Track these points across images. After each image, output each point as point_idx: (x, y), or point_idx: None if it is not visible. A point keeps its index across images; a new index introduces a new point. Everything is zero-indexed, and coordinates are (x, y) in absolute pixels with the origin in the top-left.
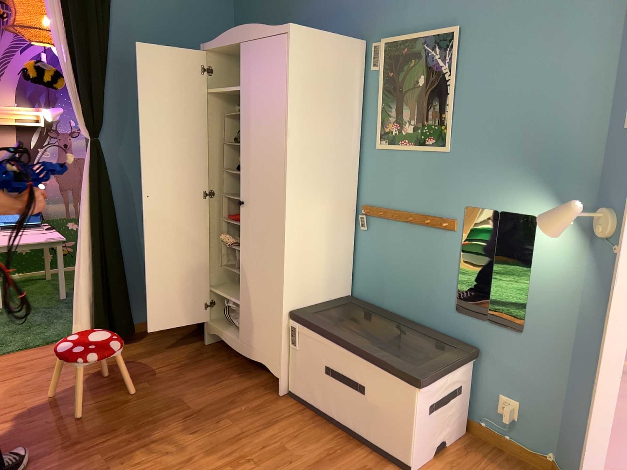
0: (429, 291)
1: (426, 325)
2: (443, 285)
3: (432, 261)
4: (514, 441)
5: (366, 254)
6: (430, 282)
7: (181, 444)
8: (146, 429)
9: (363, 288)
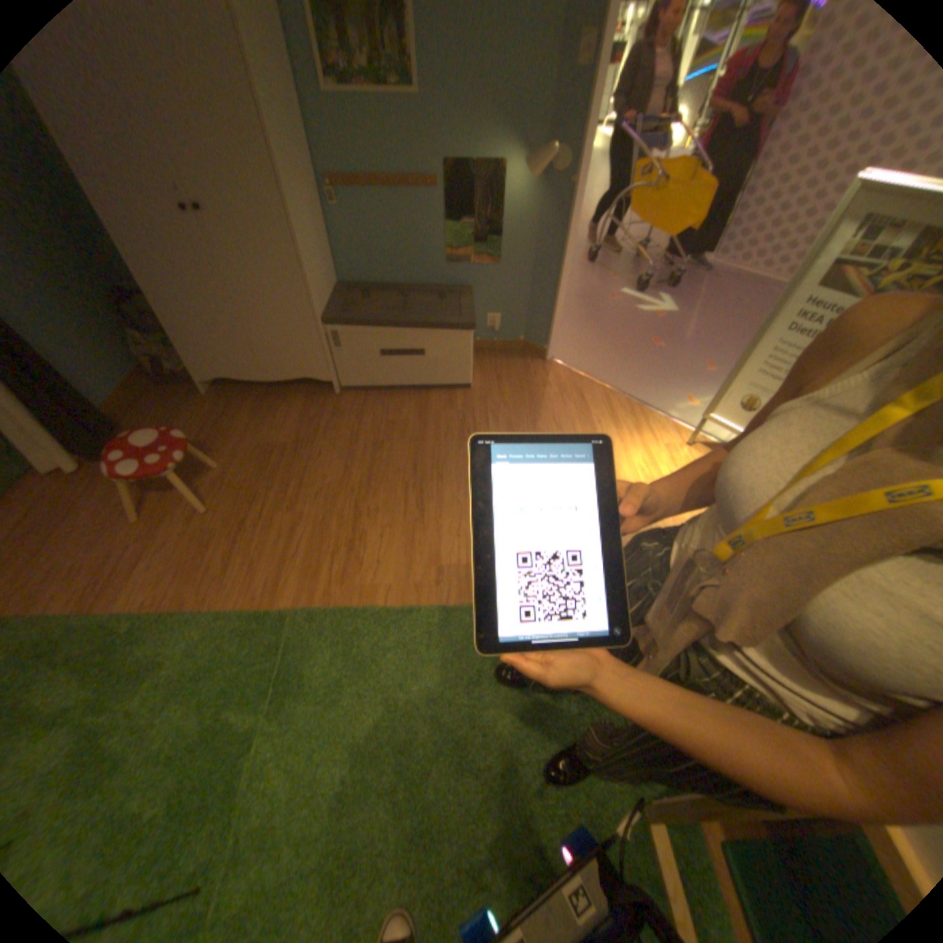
0: (419, 253)
1: (421, 284)
2: (431, 243)
3: (417, 224)
4: (498, 340)
5: (340, 233)
6: (418, 243)
7: (323, 465)
8: (278, 476)
9: (348, 270)
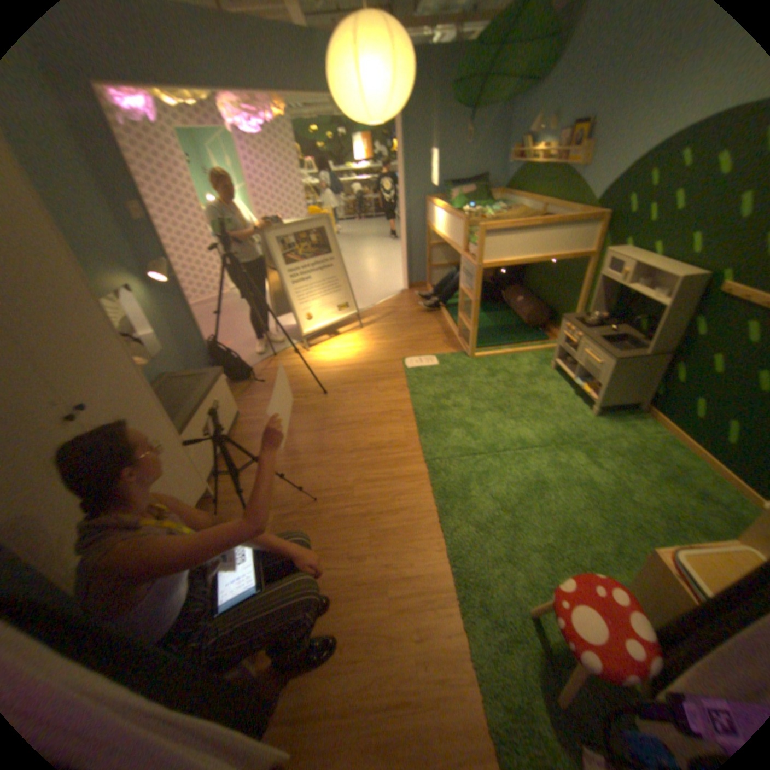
0: None
1: None
2: None
3: None
4: None
5: None
6: None
7: (304, 481)
8: (312, 507)
9: None
